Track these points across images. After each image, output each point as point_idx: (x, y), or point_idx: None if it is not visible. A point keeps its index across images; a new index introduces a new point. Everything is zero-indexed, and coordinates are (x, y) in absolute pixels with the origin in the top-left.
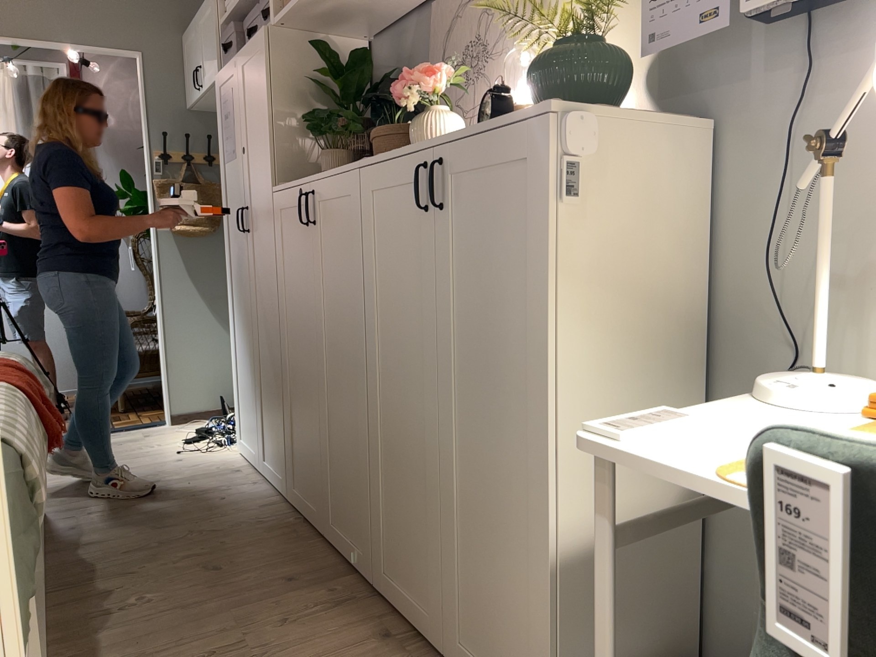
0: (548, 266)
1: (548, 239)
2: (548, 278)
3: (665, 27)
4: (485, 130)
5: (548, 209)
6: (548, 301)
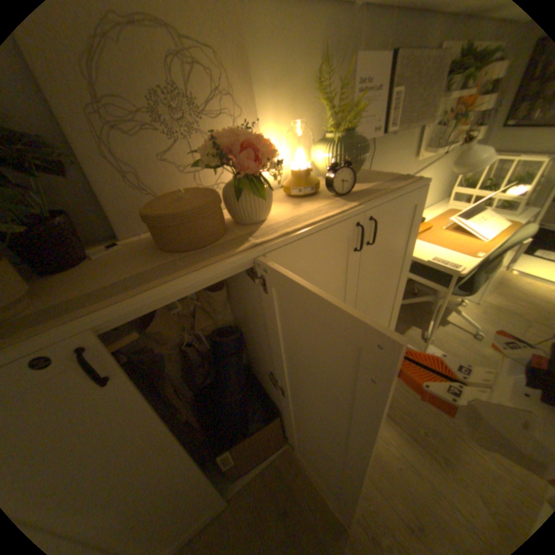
0: (414, 241)
1: (416, 231)
2: (413, 245)
3: (360, 128)
4: (401, 194)
5: (419, 220)
6: (411, 252)
